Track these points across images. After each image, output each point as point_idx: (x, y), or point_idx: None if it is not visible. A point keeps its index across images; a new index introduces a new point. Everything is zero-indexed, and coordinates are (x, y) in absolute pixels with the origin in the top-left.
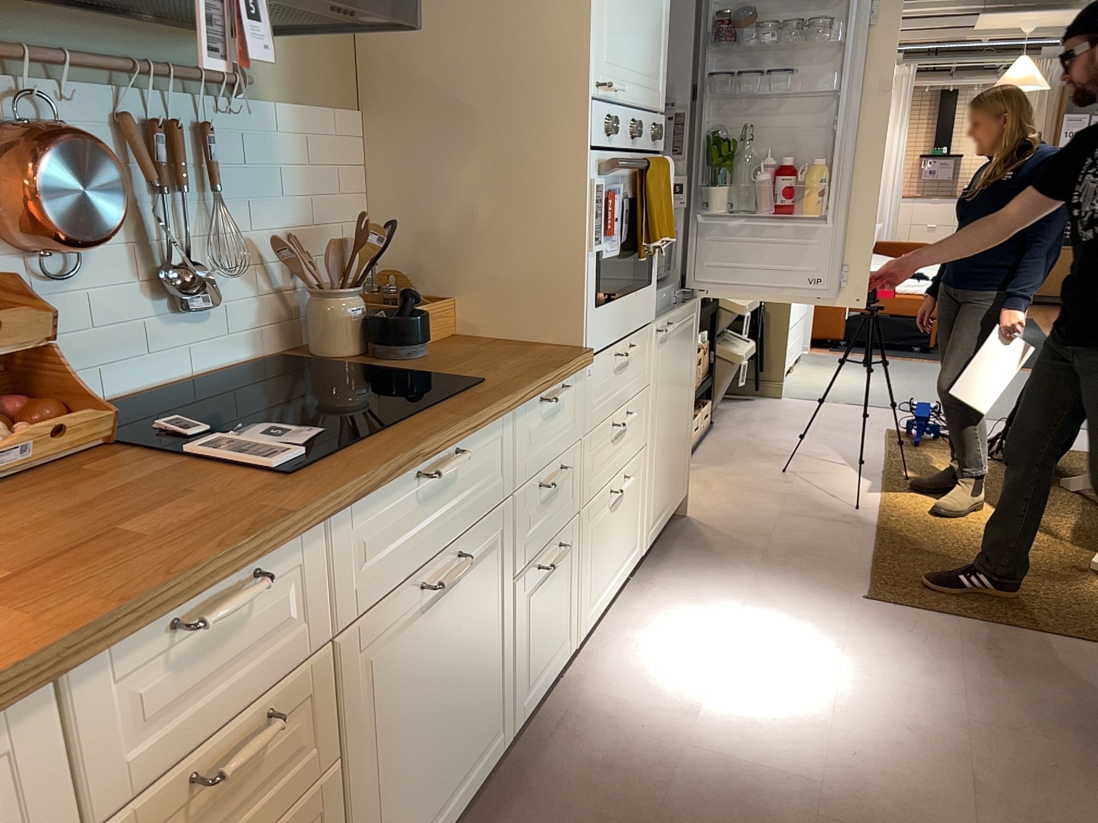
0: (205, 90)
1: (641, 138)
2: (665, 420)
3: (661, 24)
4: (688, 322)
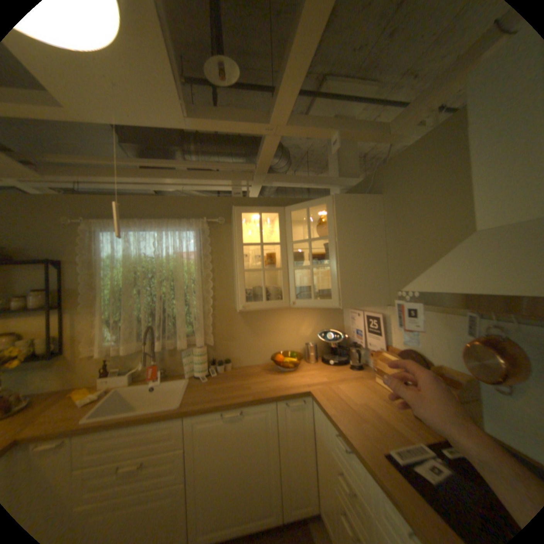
0: None
1: None
2: None
3: None
4: None
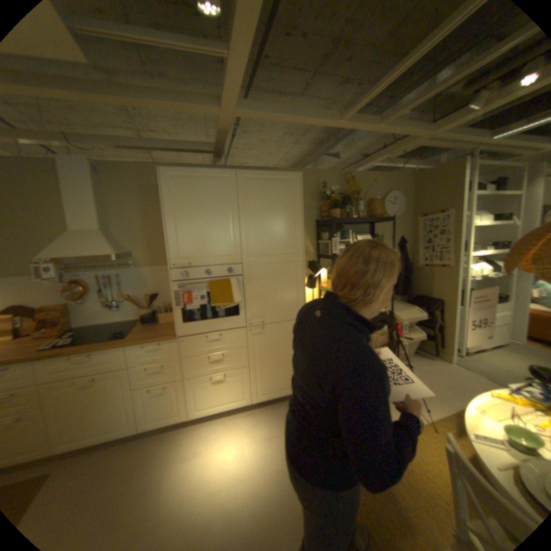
0: (115, 269)
1: (214, 274)
2: (265, 361)
3: (229, 238)
4: (288, 327)
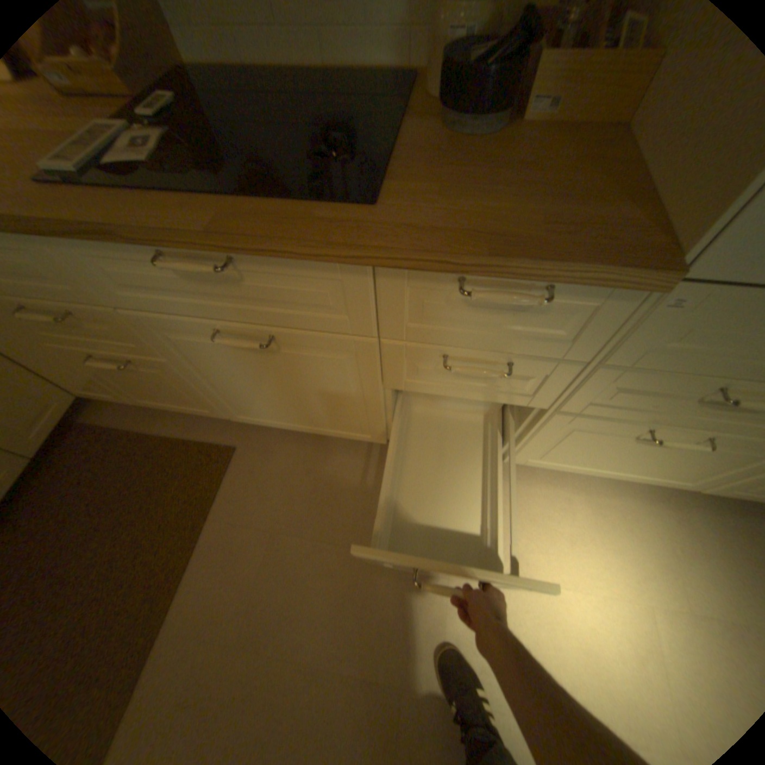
0: None
1: None
2: None
3: None
4: None
